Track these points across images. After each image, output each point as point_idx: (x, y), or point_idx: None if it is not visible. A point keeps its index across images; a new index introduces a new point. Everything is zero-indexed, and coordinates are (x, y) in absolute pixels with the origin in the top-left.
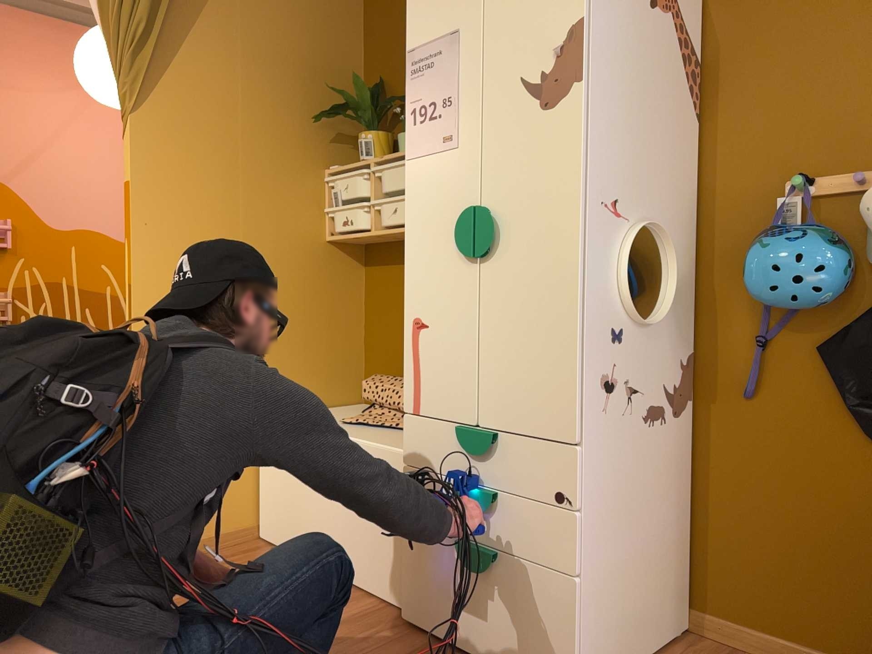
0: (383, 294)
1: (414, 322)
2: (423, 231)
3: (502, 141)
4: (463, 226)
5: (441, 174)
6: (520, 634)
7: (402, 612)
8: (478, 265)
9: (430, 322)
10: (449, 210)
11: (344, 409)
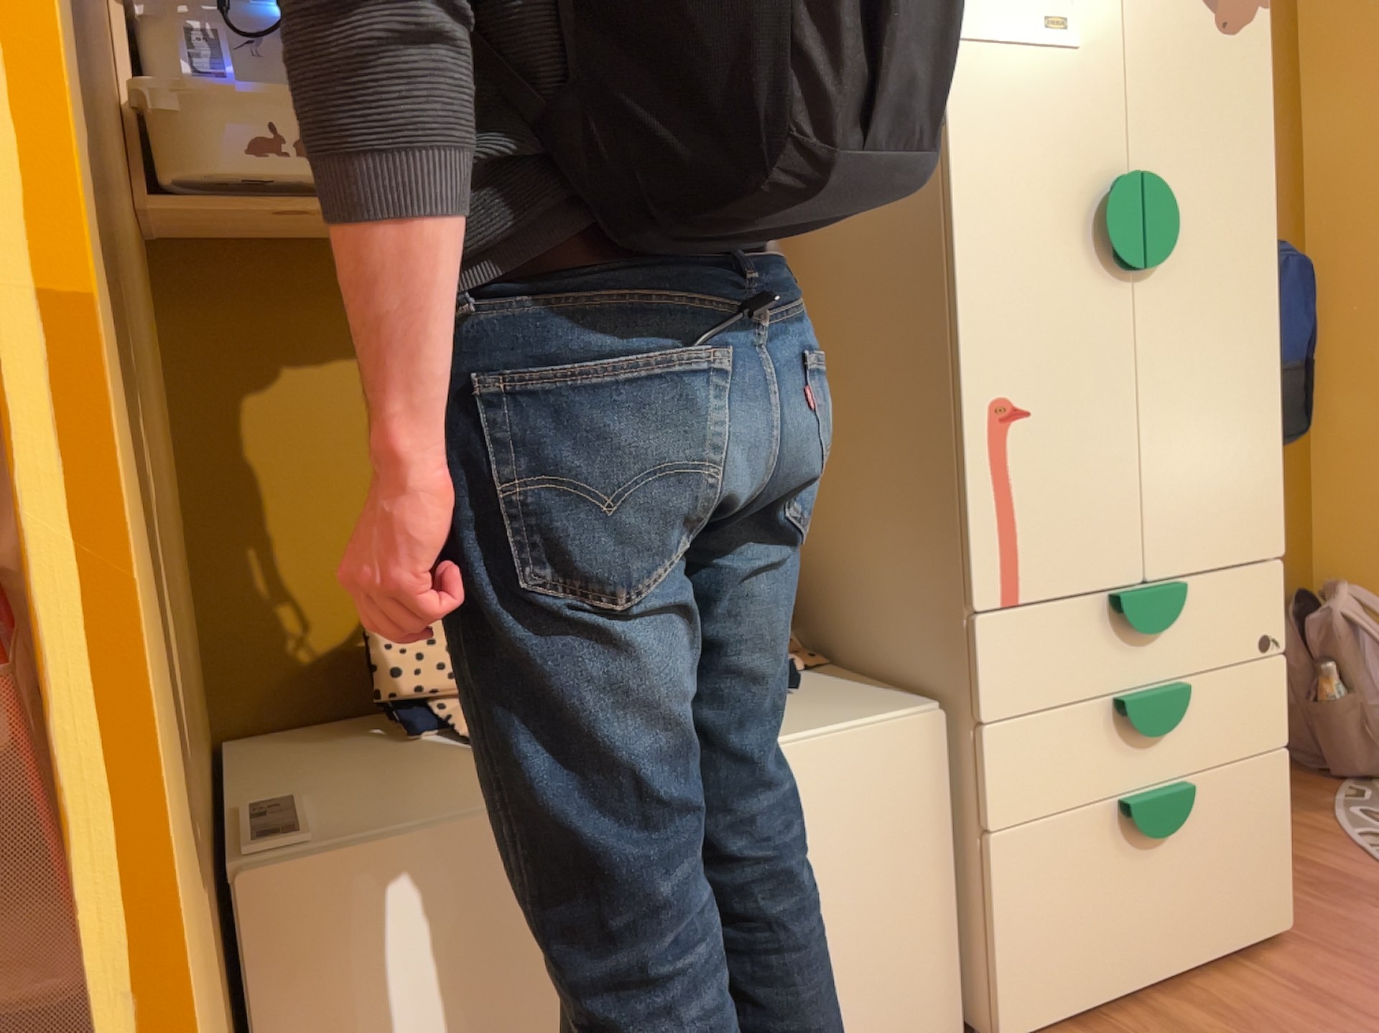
0: (279, 395)
1: (997, 408)
2: (1006, 209)
3: (1163, 64)
4: (1127, 208)
5: (1045, 95)
6: (1224, 881)
7: (1003, 1029)
8: (1135, 286)
9: (1036, 404)
10: (1068, 173)
11: (285, 758)
